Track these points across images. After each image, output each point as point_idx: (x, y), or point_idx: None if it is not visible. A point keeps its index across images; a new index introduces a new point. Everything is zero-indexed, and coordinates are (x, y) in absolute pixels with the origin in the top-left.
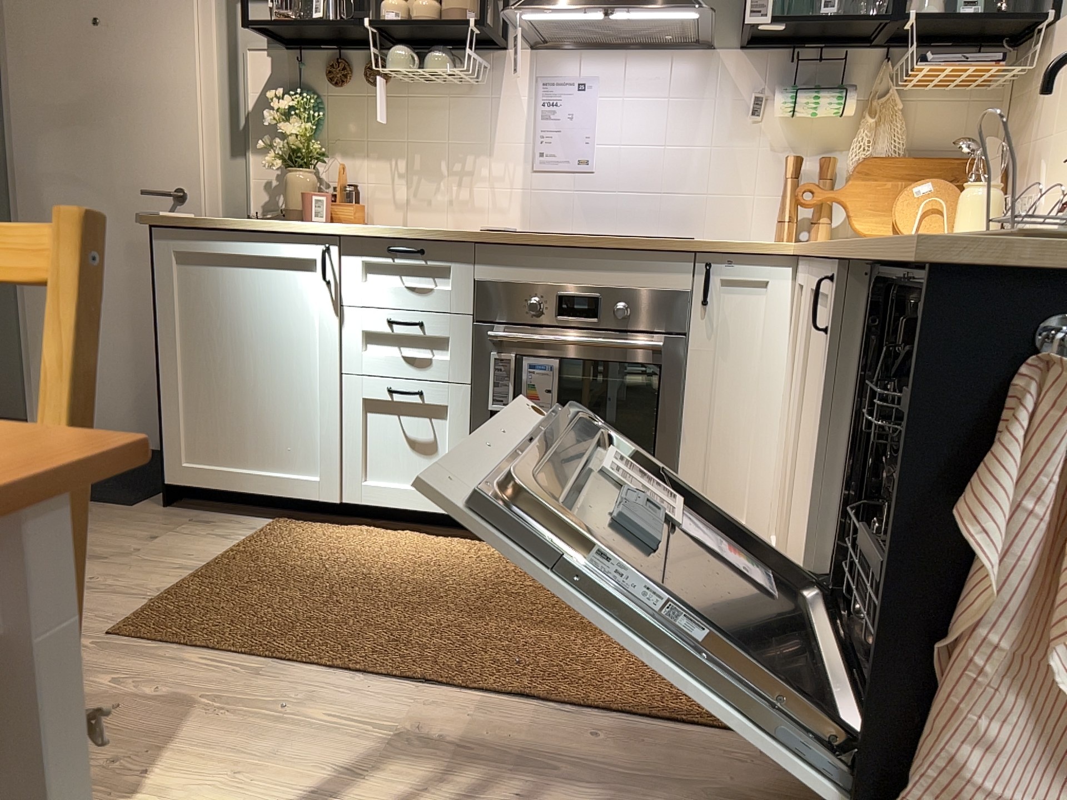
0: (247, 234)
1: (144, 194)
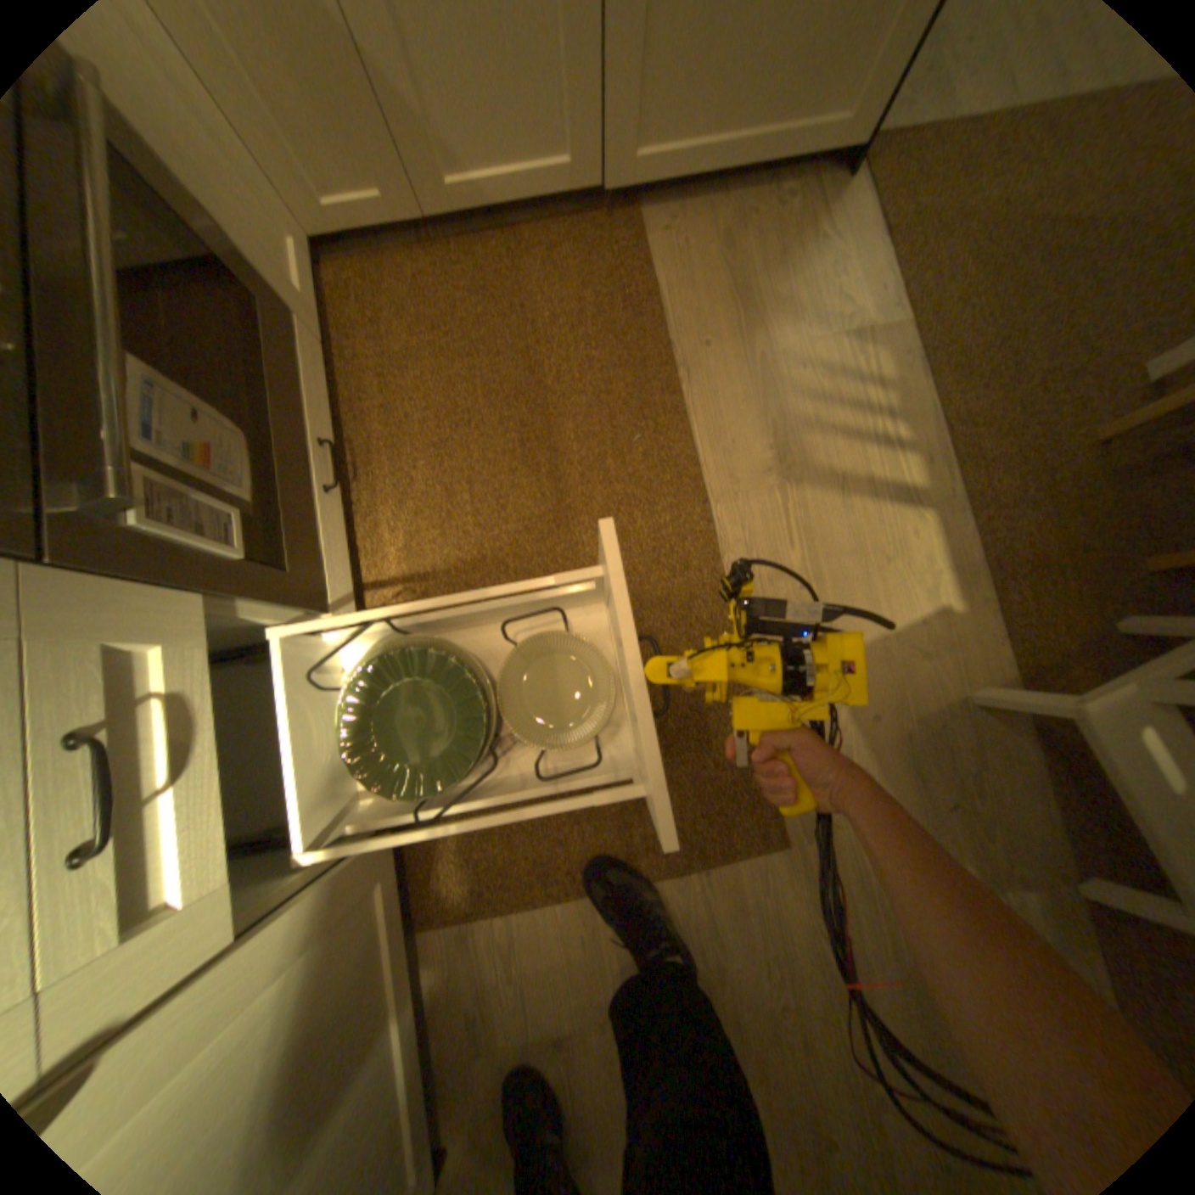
0: None
1: None
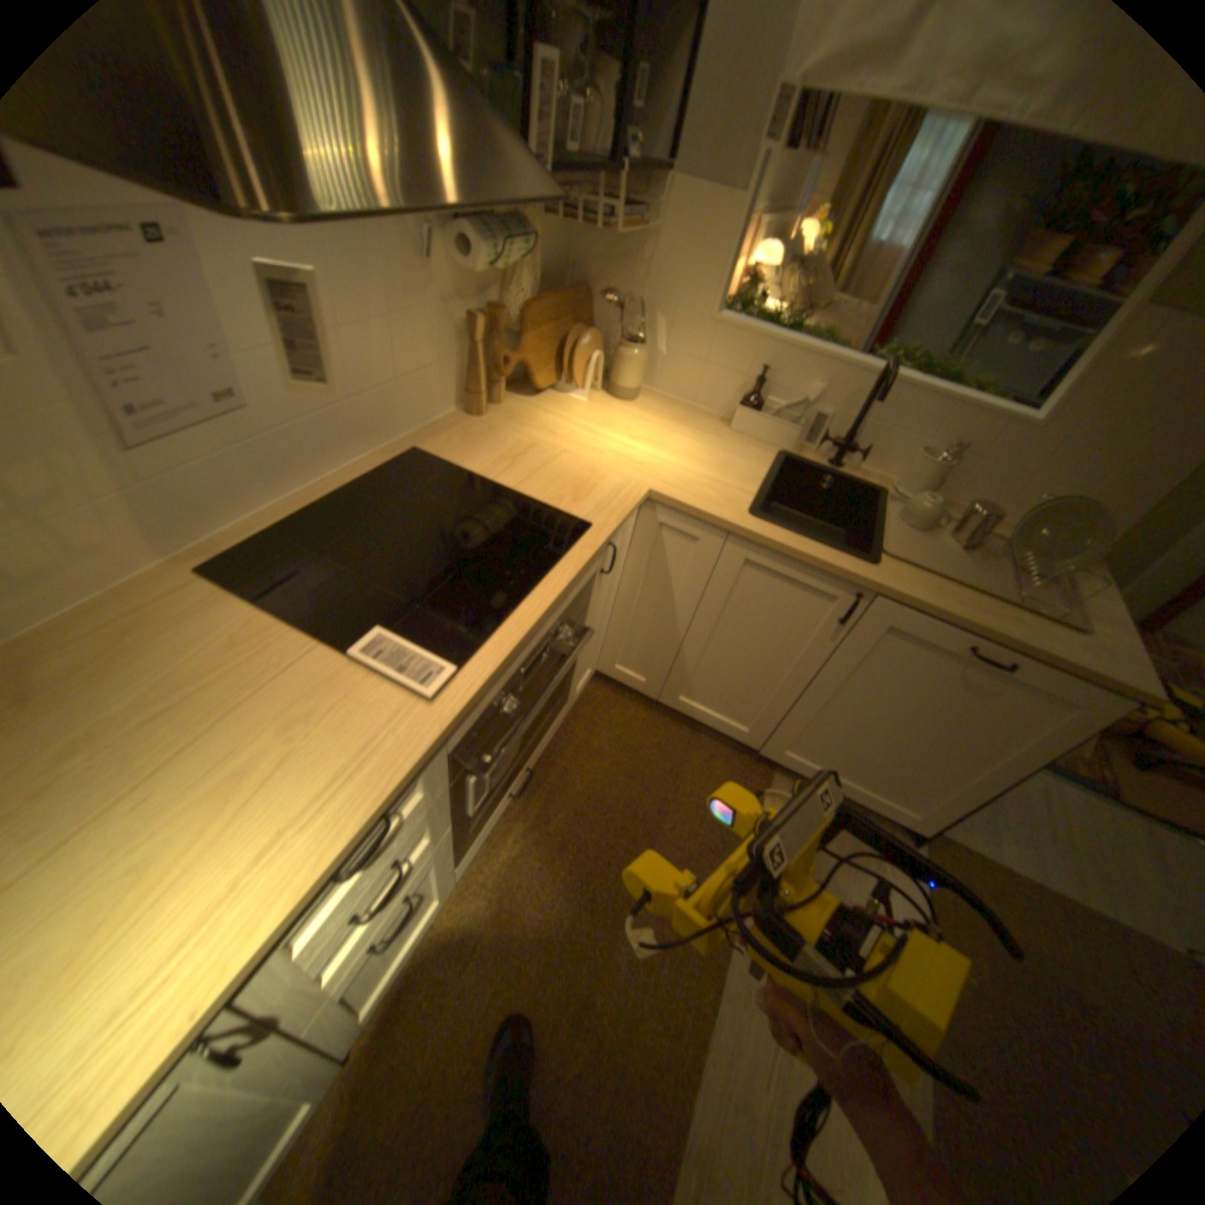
0: None
1: None
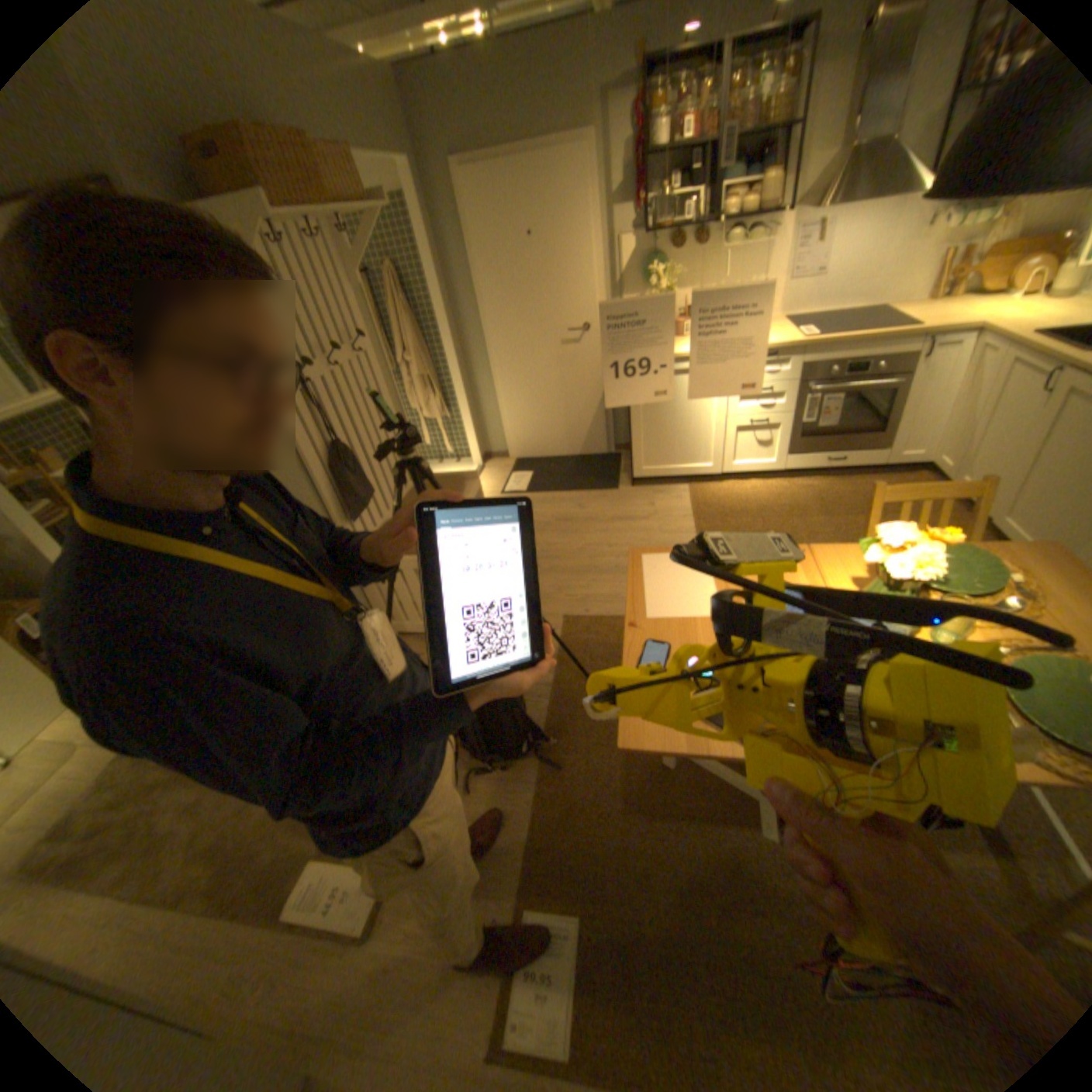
0: (682, 359)
1: (572, 332)
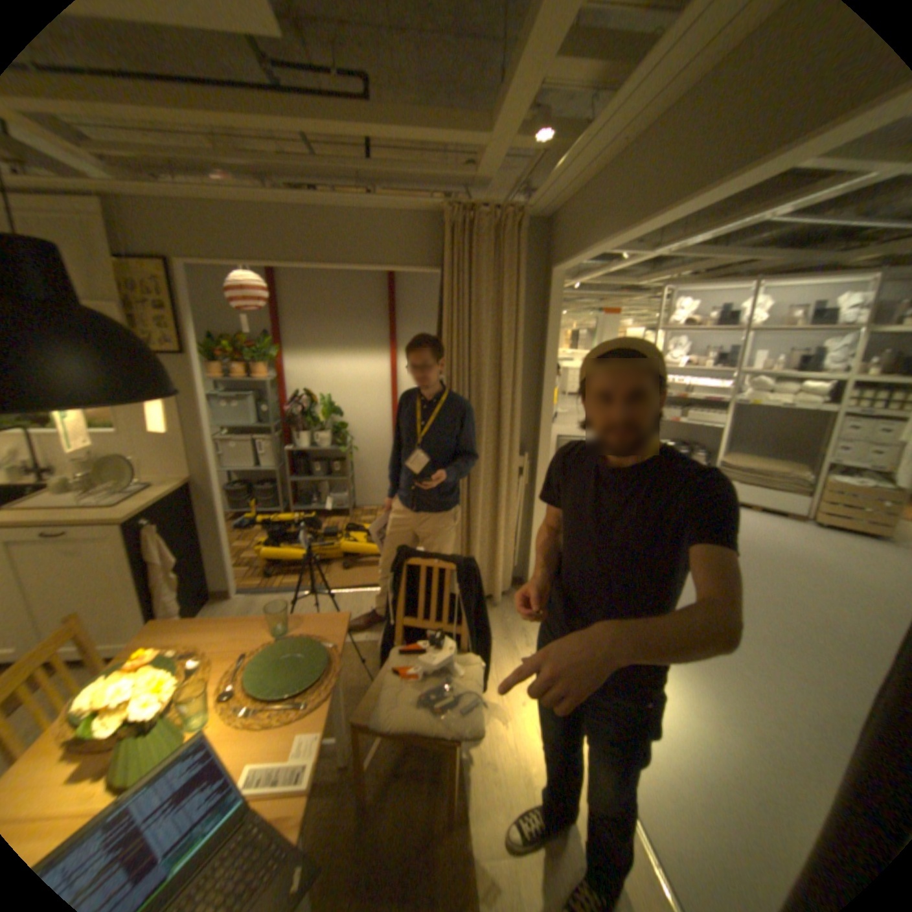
0: None
1: None
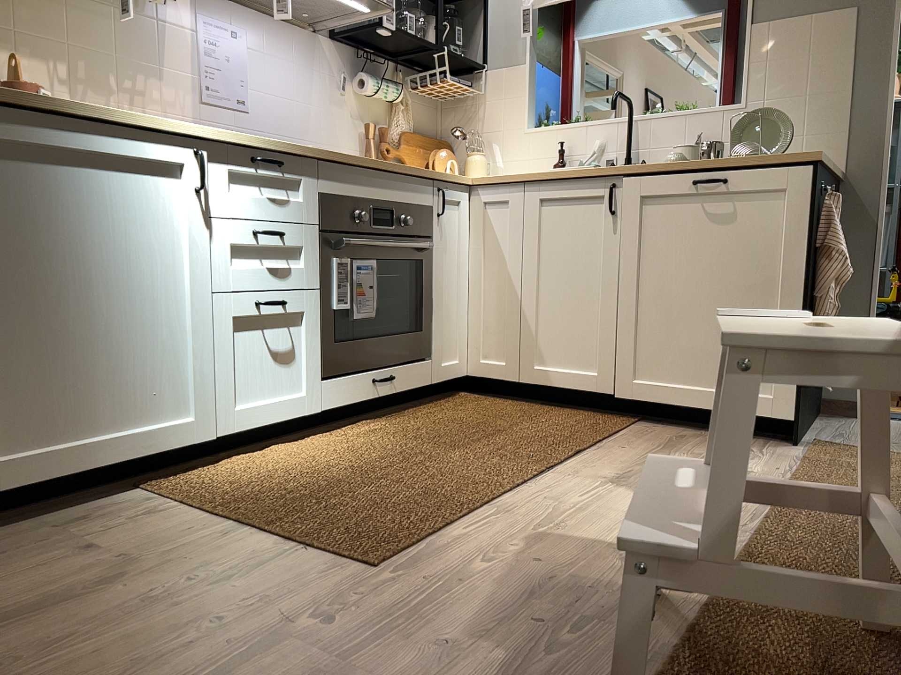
0: (101, 125)
1: None
